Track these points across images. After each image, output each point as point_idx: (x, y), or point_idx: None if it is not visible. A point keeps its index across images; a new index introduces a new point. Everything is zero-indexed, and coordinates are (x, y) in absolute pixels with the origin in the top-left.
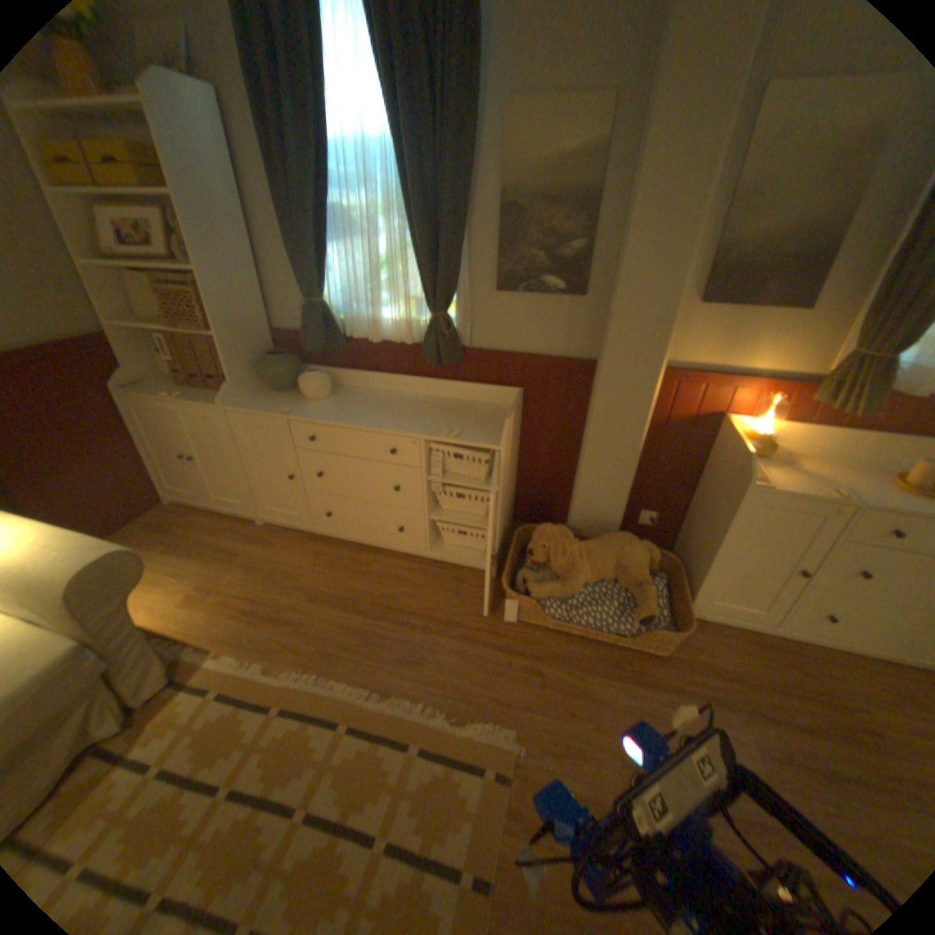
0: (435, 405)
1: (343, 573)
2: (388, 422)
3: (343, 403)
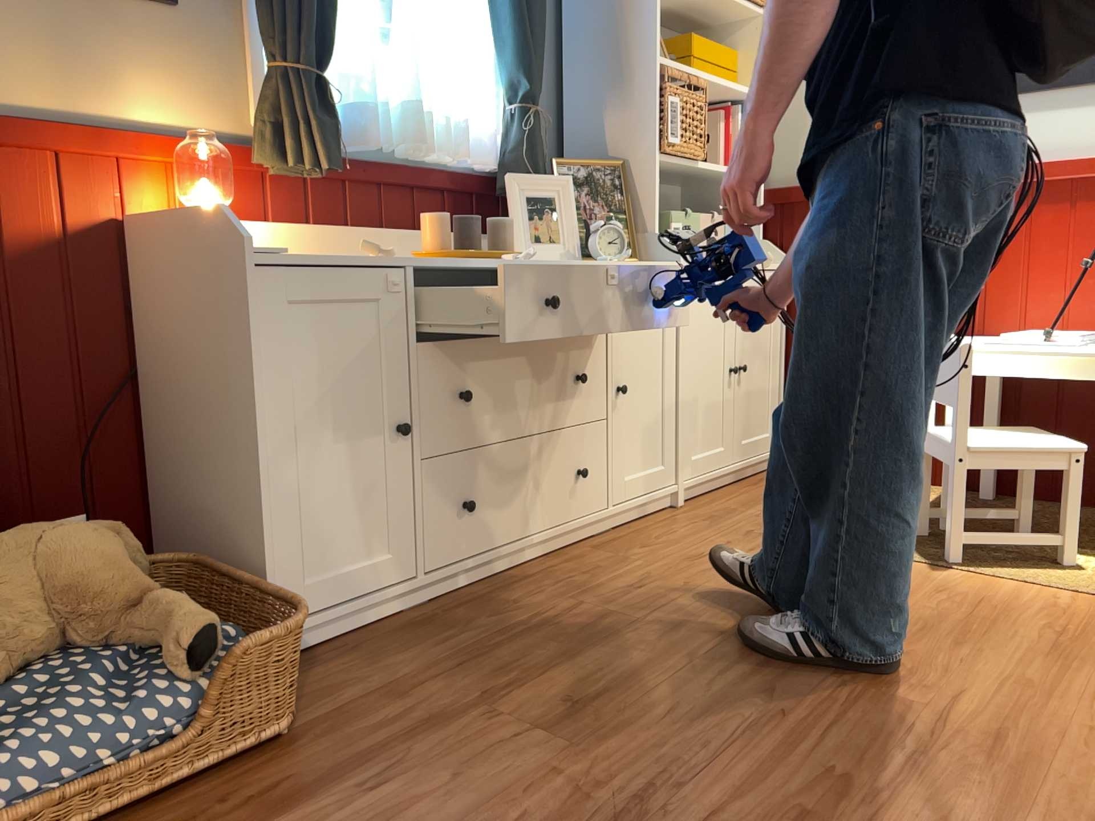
0: None
1: None
2: None
3: None
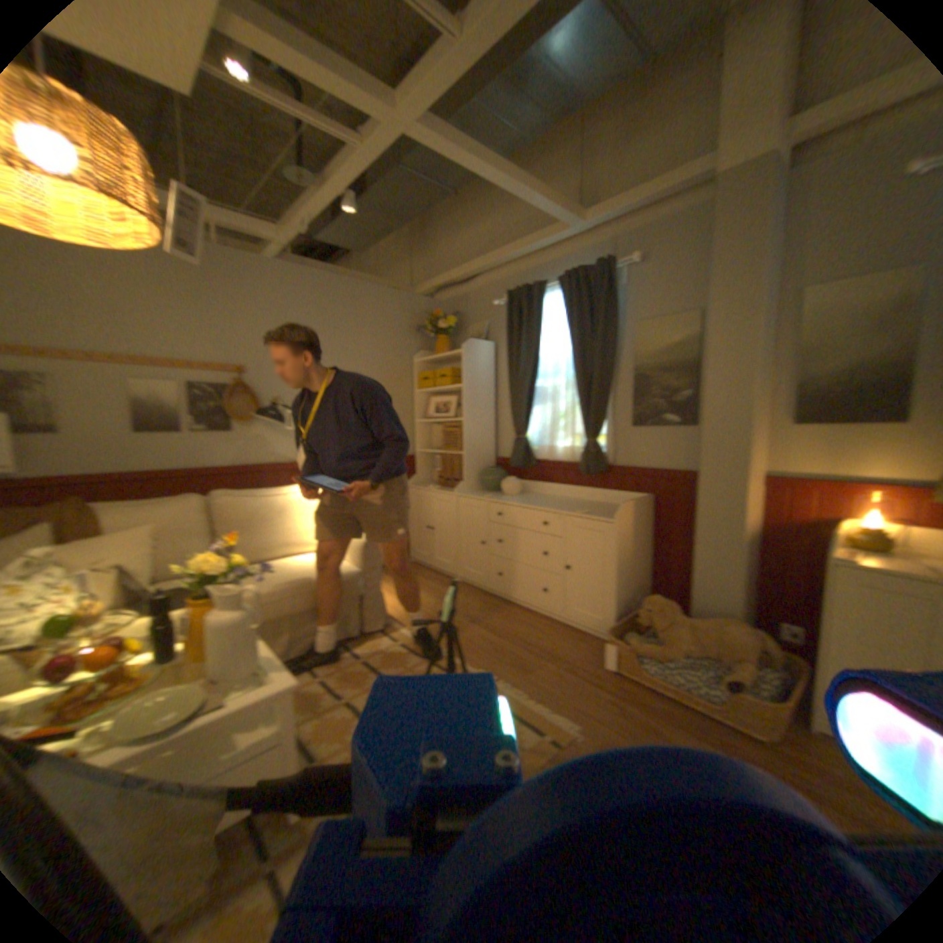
0: (586, 503)
1: (499, 616)
2: (547, 505)
3: (525, 498)
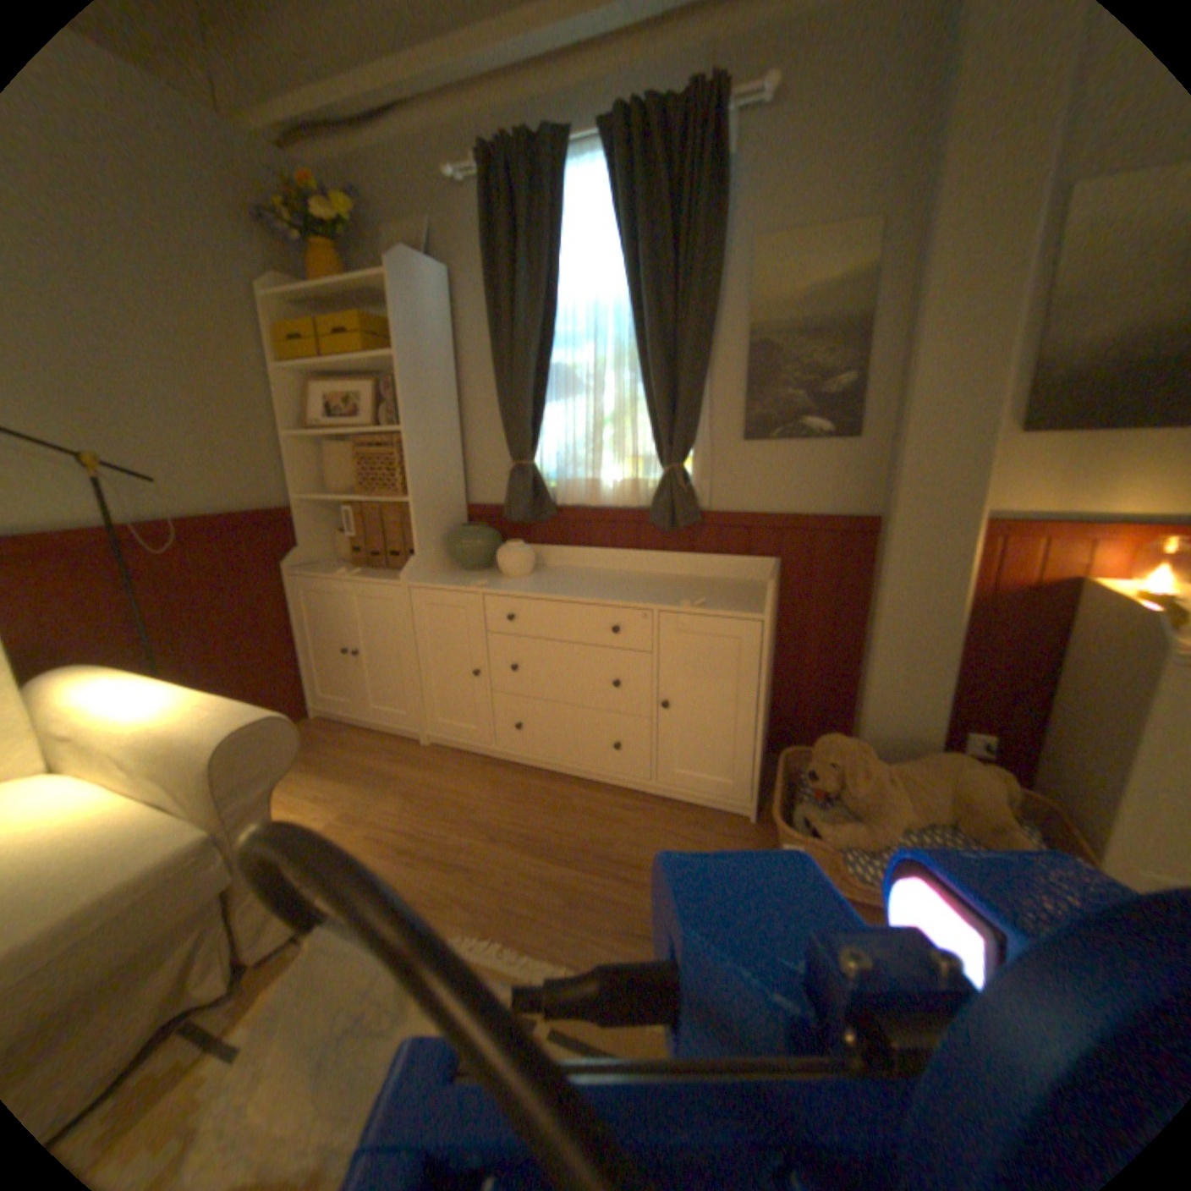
0: (665, 581)
1: (535, 808)
2: (609, 594)
3: (549, 579)
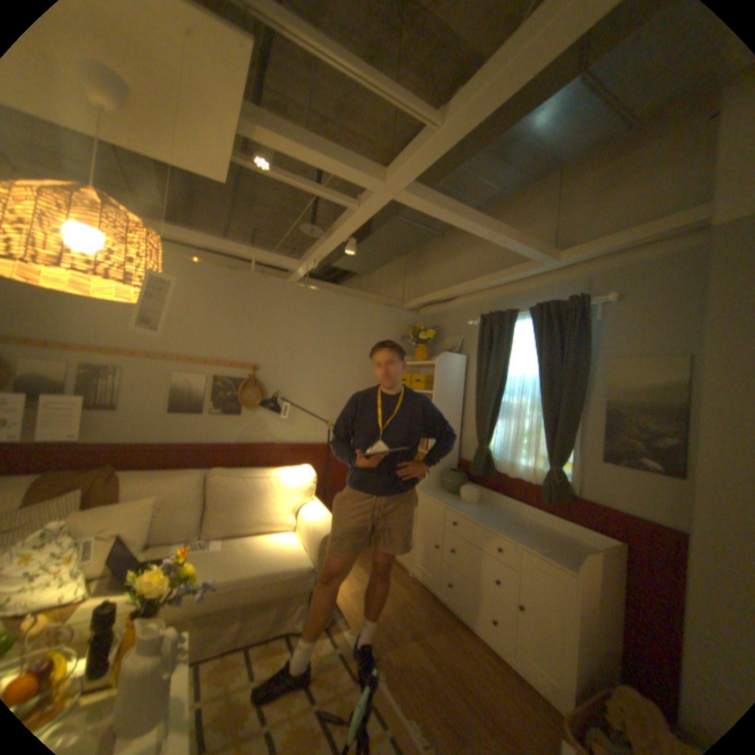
0: (546, 533)
1: (443, 637)
2: (502, 529)
3: (481, 510)
